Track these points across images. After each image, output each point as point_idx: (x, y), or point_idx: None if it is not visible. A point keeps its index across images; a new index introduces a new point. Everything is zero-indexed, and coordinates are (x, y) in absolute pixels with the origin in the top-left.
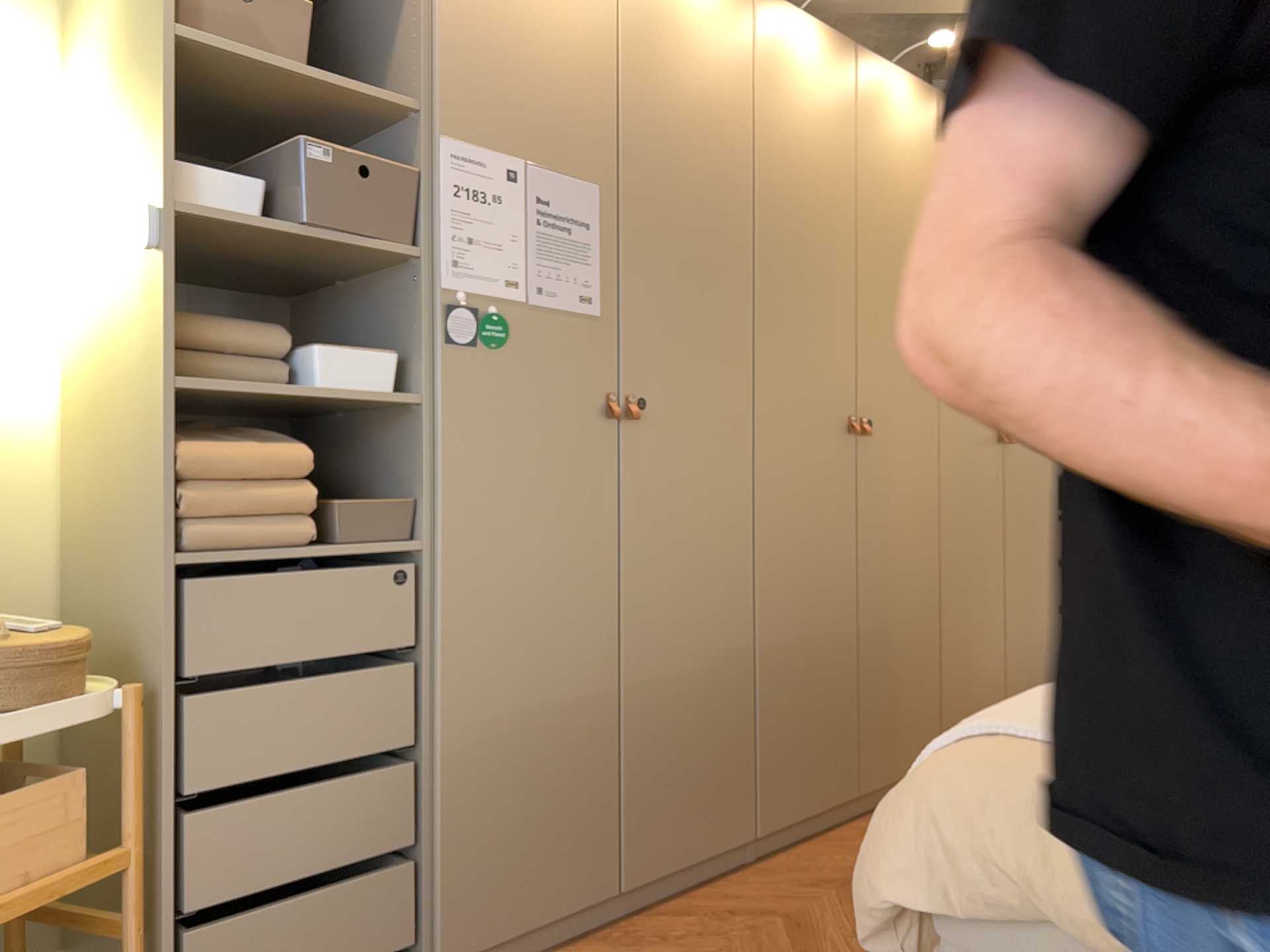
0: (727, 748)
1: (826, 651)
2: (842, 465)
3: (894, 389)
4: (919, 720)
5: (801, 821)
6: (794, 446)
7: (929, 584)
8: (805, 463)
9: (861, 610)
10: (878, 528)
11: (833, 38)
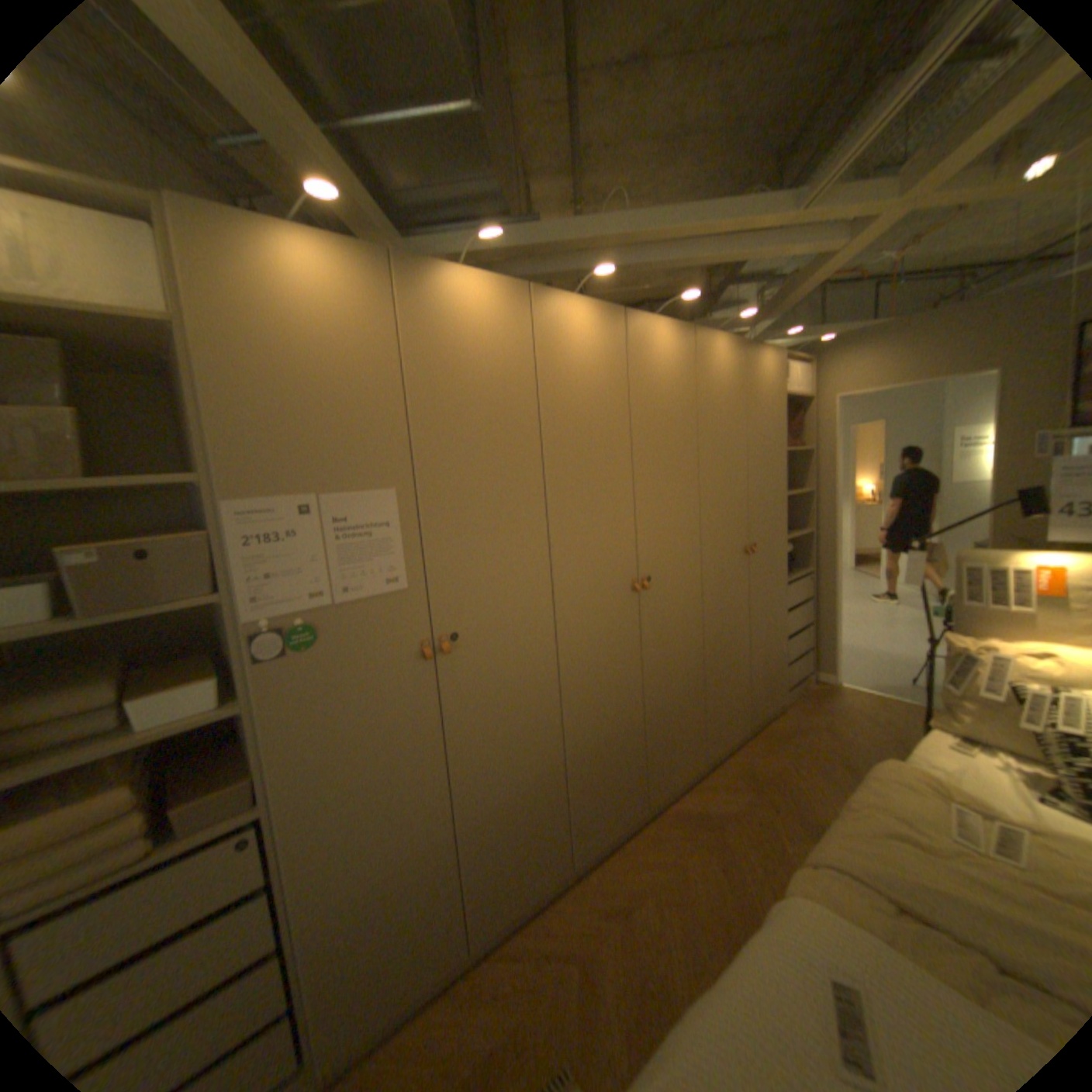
0: (554, 826)
1: (627, 735)
2: (635, 609)
3: (673, 546)
4: (697, 746)
5: (614, 840)
6: (595, 614)
7: (702, 662)
8: (604, 623)
9: (653, 698)
10: (664, 642)
11: (611, 307)
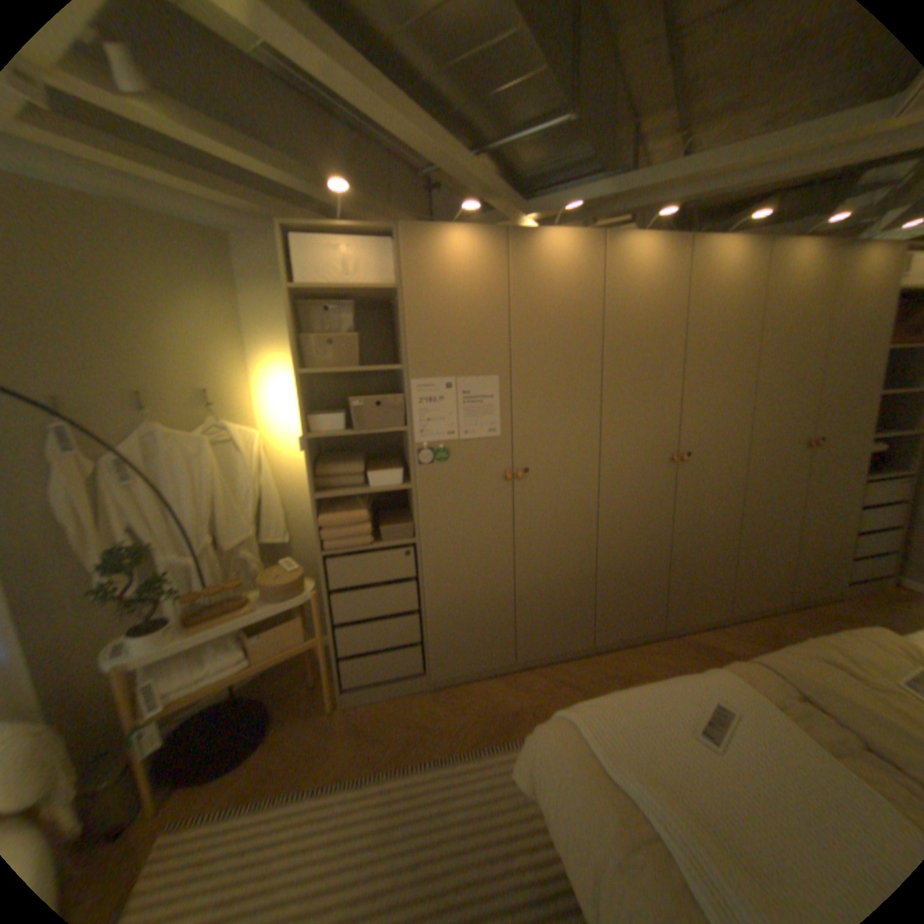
0: (583, 611)
1: (652, 568)
2: (674, 476)
3: (719, 431)
4: (723, 598)
5: (632, 640)
6: (634, 473)
7: (739, 532)
8: (641, 481)
9: (681, 548)
10: (698, 507)
11: (680, 234)
